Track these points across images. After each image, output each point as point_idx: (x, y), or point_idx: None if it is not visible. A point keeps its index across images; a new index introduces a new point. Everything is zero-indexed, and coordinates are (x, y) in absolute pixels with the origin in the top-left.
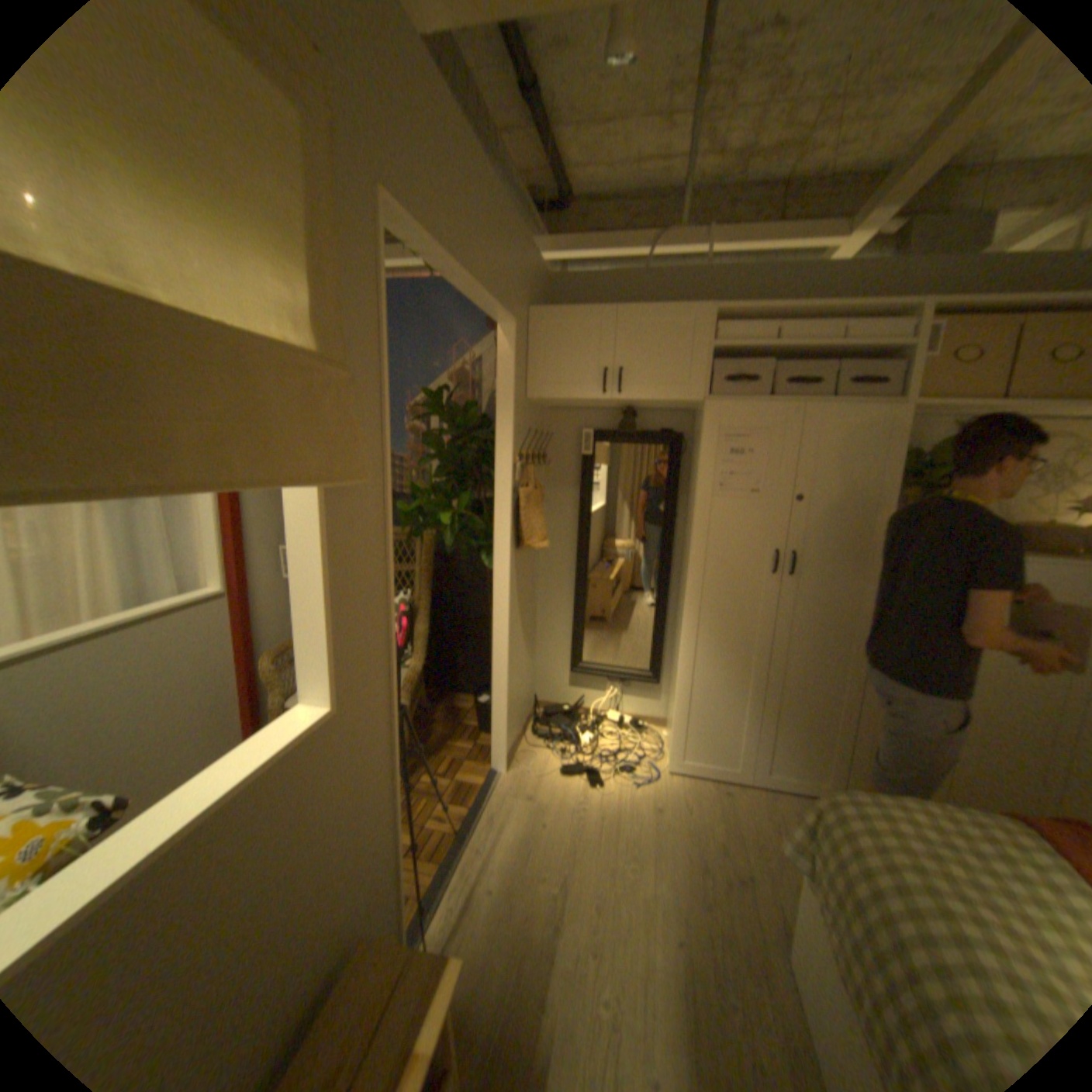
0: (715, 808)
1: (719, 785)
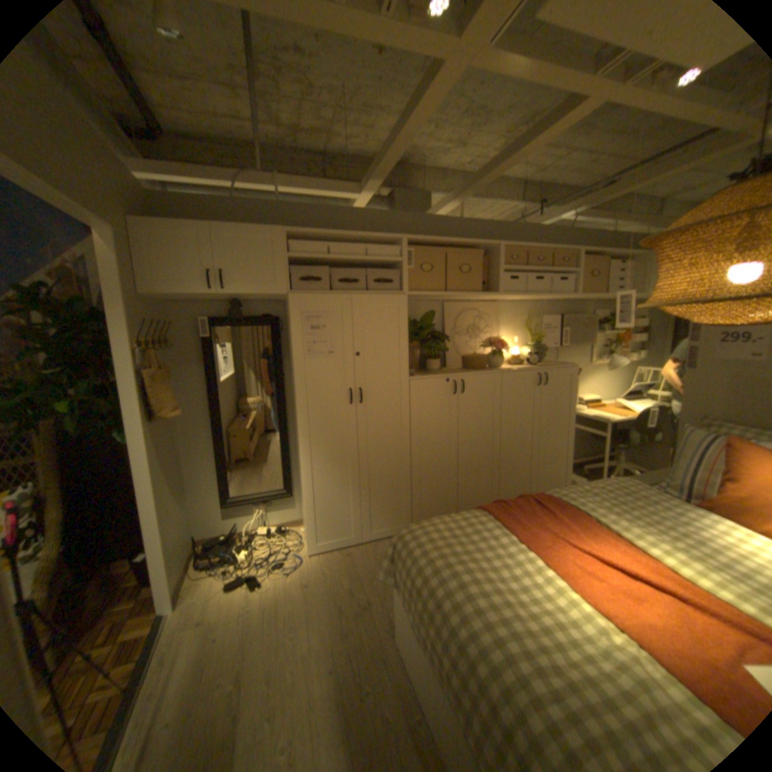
0: (340, 566)
1: (341, 549)
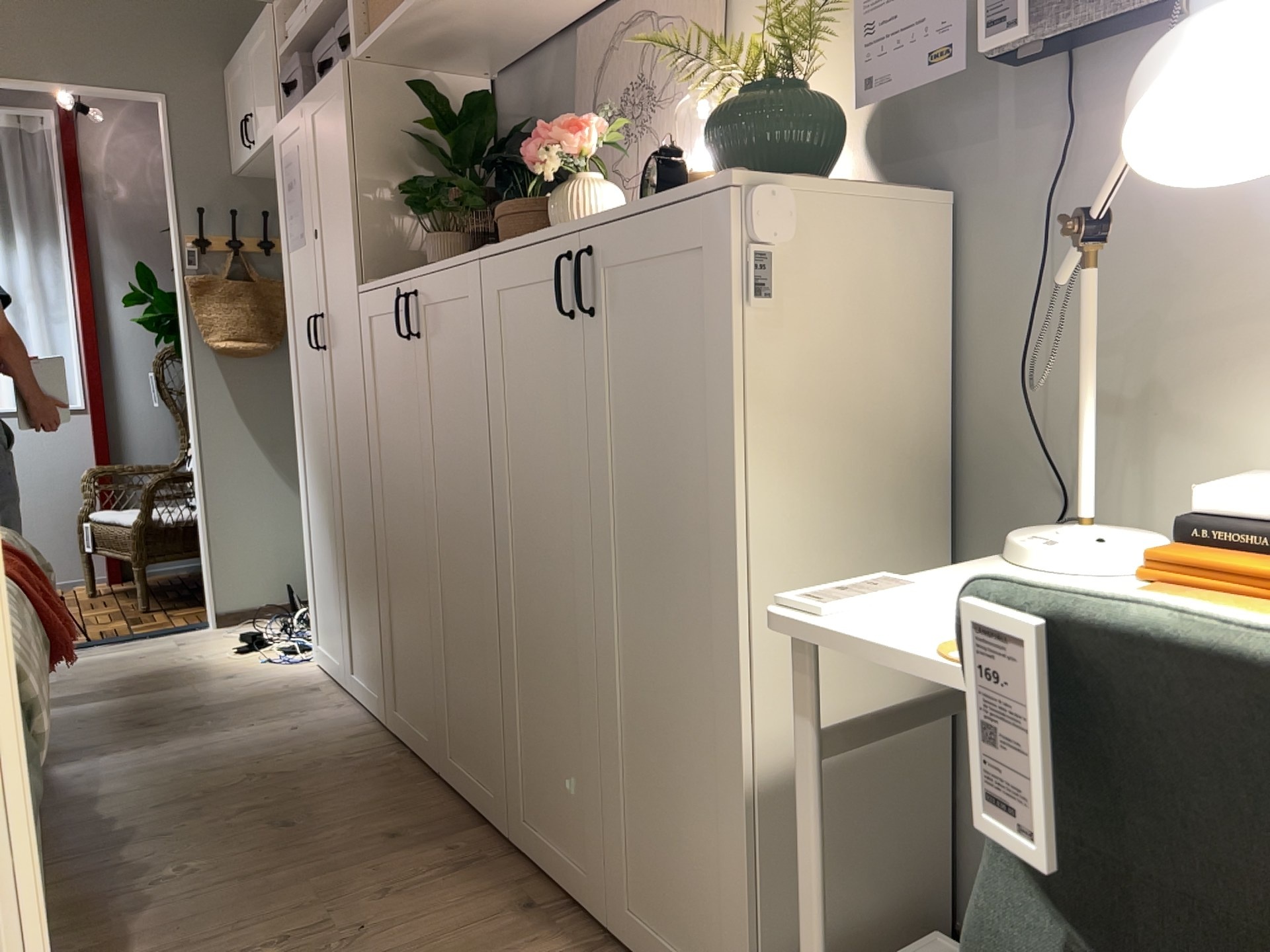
0: (277, 690)
1: (335, 681)
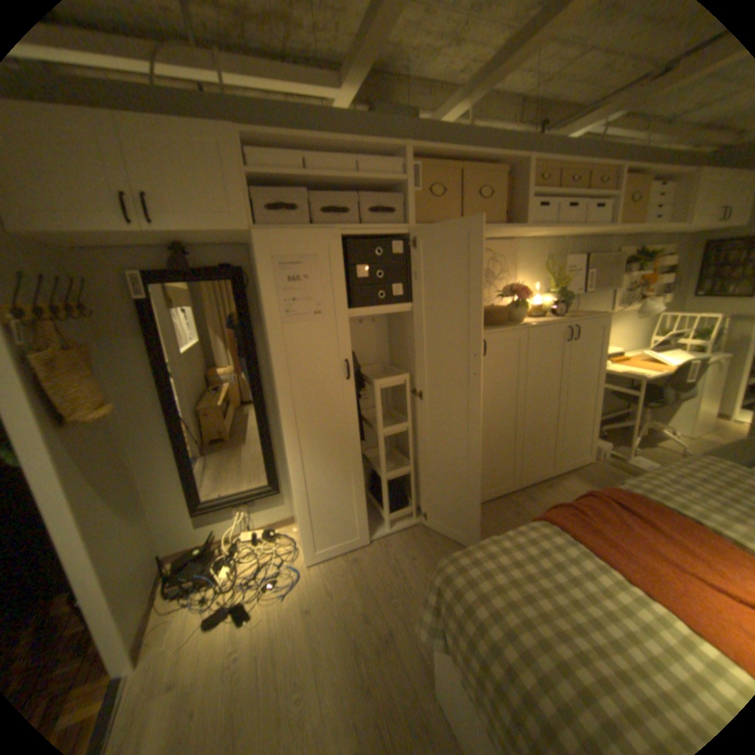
0: (348, 578)
1: (346, 553)
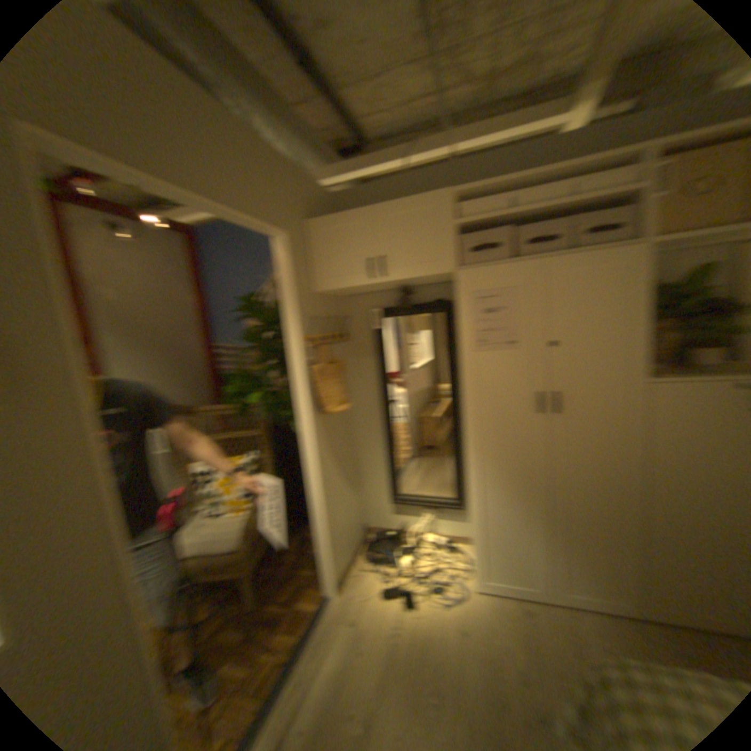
0: (518, 628)
1: (523, 602)
